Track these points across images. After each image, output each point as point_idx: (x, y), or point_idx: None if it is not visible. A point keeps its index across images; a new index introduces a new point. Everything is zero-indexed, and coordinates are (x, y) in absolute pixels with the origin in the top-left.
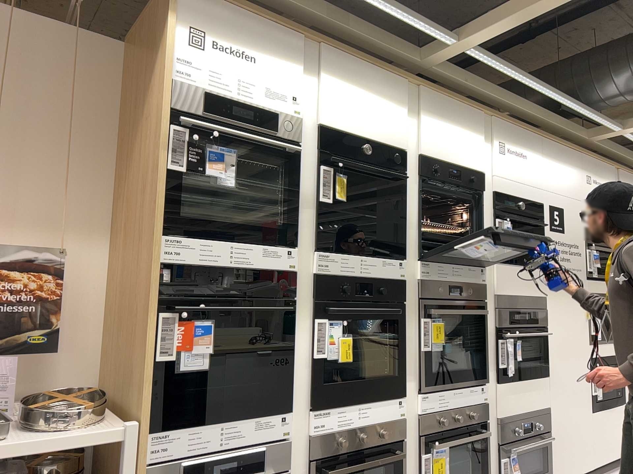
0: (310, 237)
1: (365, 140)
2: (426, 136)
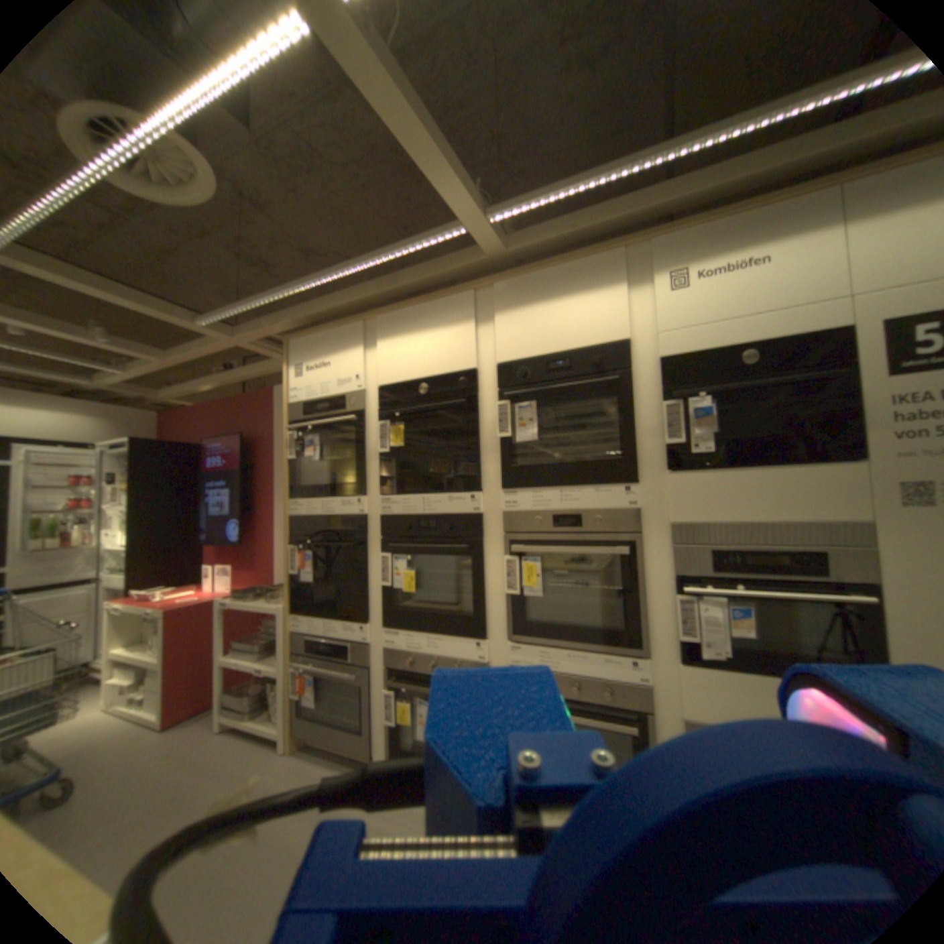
0: (377, 484)
1: (424, 379)
2: (503, 337)
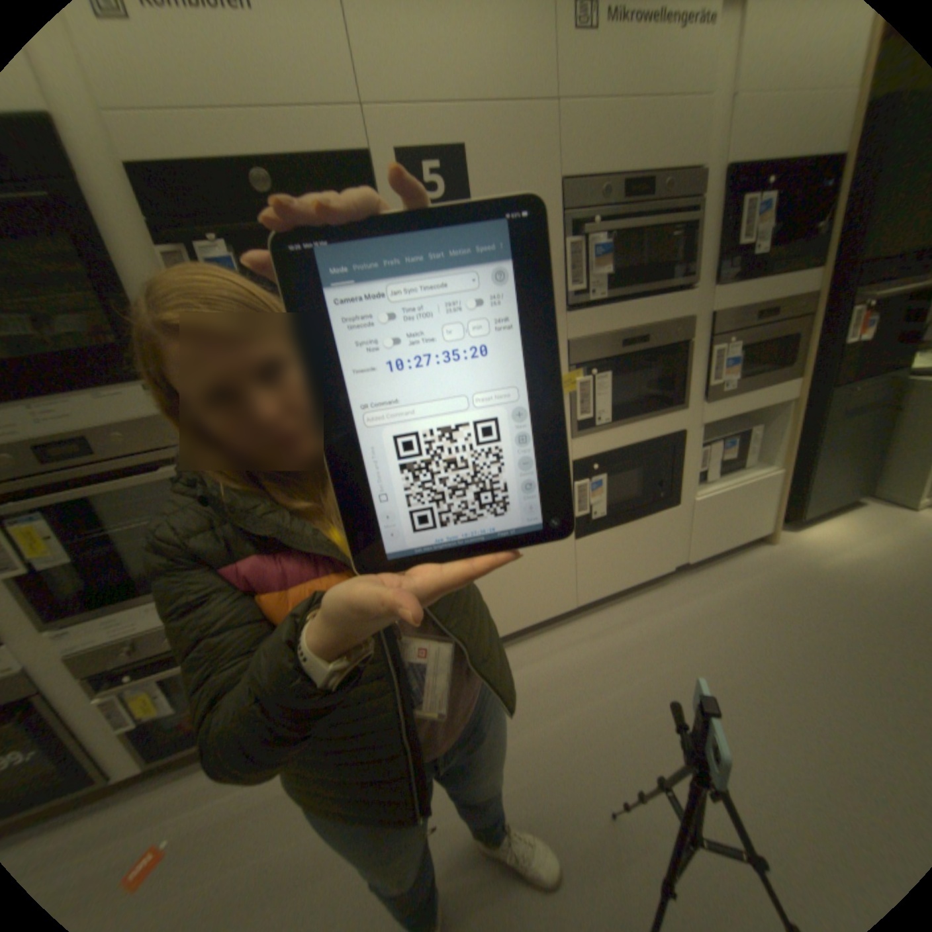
0: None
1: None
2: None
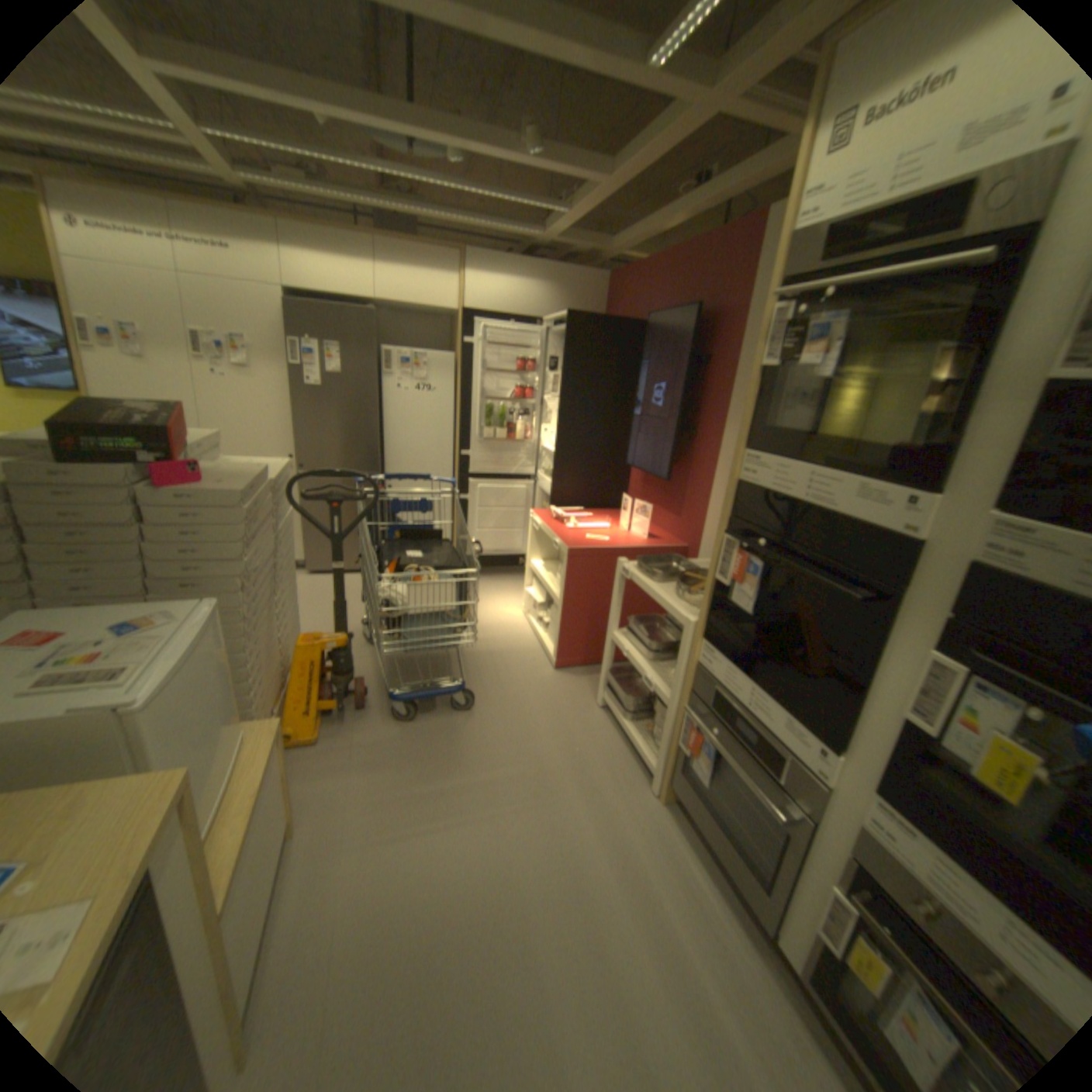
0: (996, 476)
1: None
2: None
